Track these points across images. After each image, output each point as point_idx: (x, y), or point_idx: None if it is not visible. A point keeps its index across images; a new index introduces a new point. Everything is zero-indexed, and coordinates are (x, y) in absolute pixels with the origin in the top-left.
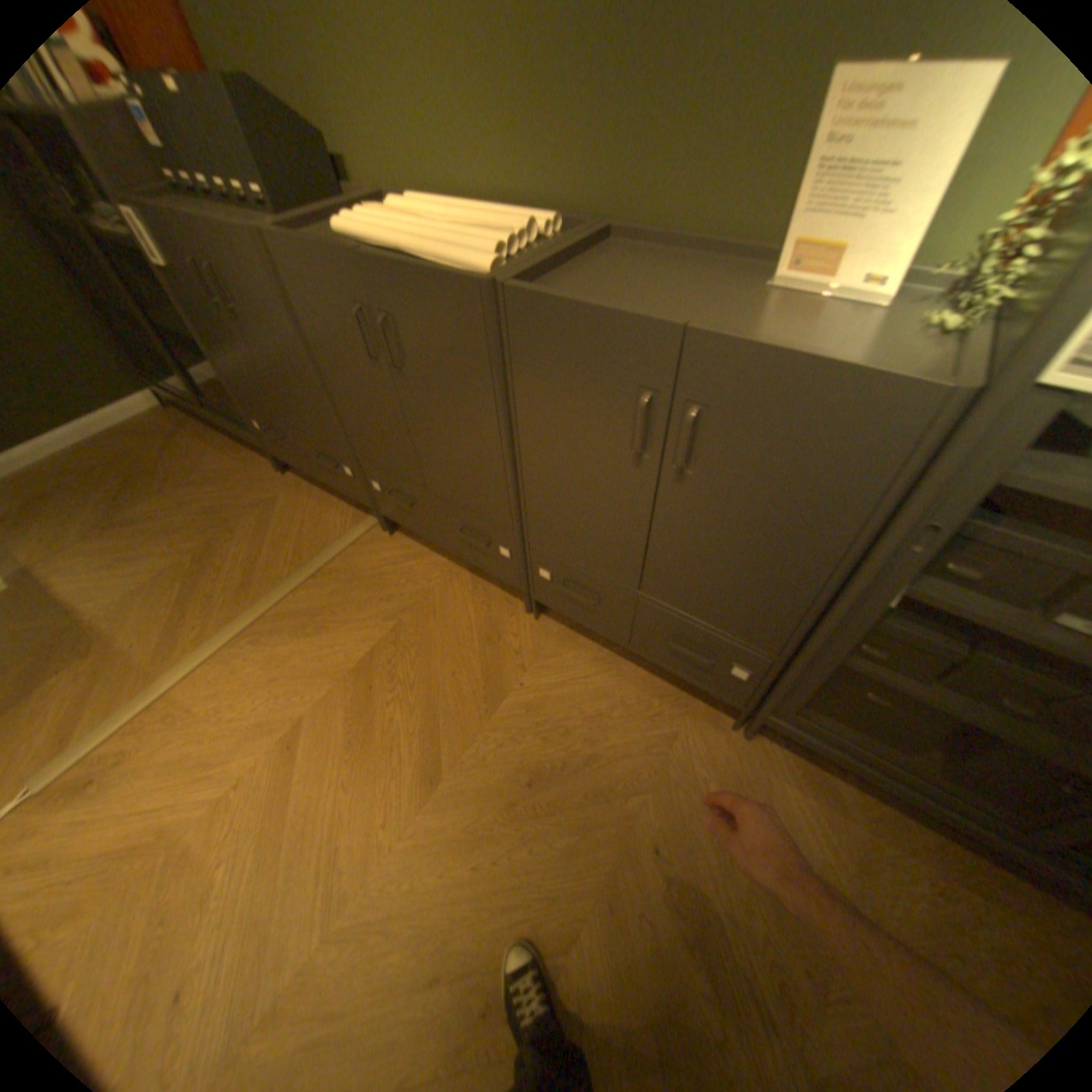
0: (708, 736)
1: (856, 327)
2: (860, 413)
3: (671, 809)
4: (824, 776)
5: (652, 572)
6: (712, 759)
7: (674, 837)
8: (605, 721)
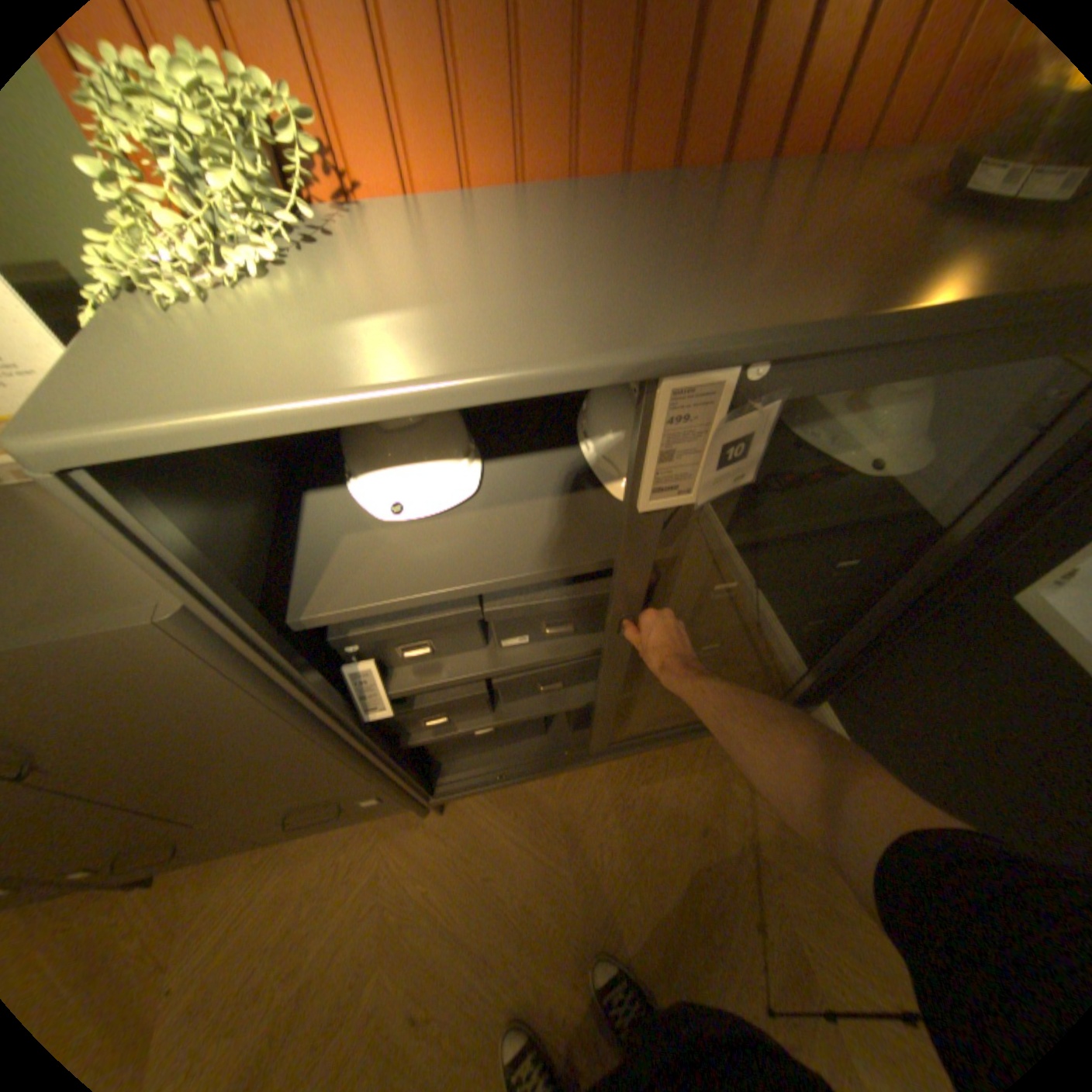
0: (405, 846)
1: (85, 532)
2: (110, 671)
3: (405, 962)
4: (512, 790)
5: (176, 817)
6: (419, 867)
7: (421, 989)
8: (296, 934)
